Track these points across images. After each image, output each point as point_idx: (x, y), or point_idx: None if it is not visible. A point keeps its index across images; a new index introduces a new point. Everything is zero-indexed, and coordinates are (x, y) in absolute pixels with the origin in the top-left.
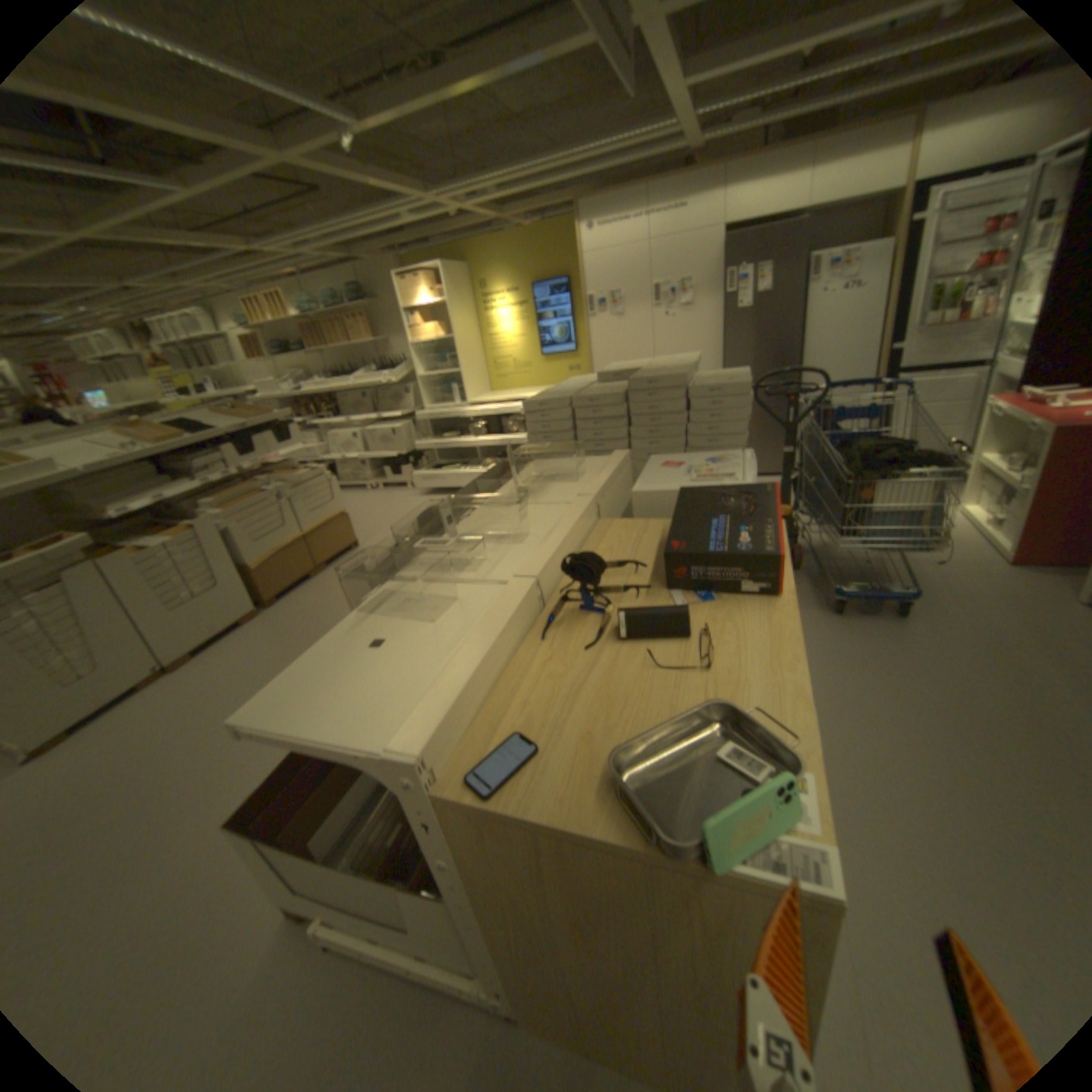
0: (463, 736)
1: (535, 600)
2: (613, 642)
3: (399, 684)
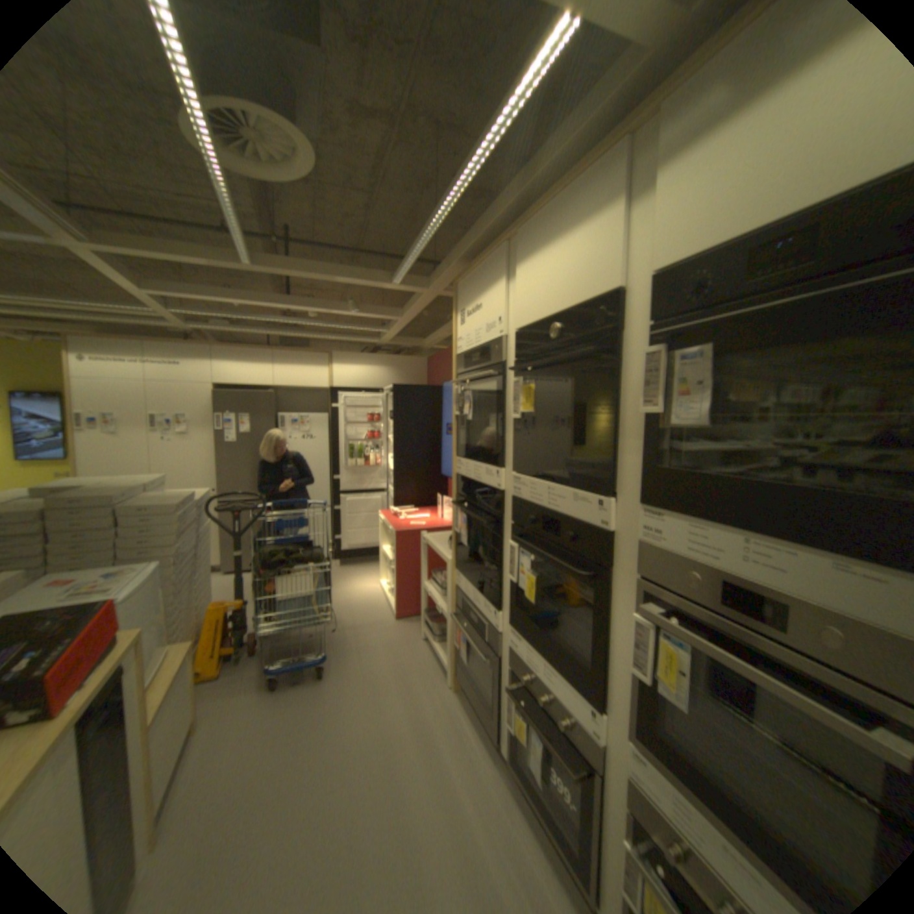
0: None
1: None
2: None
3: None
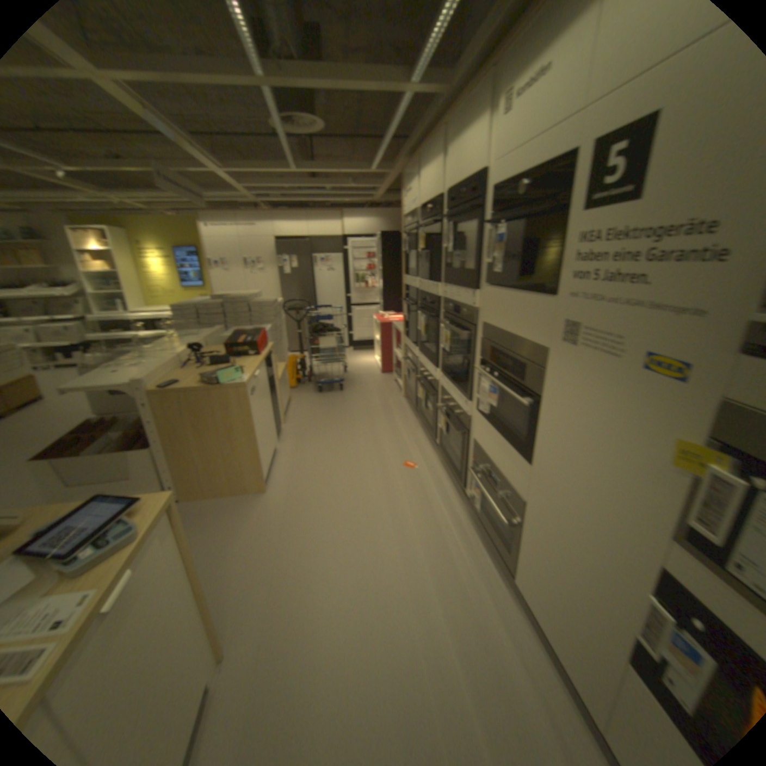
0: (151, 384)
1: (175, 364)
2: (203, 368)
3: (126, 375)
